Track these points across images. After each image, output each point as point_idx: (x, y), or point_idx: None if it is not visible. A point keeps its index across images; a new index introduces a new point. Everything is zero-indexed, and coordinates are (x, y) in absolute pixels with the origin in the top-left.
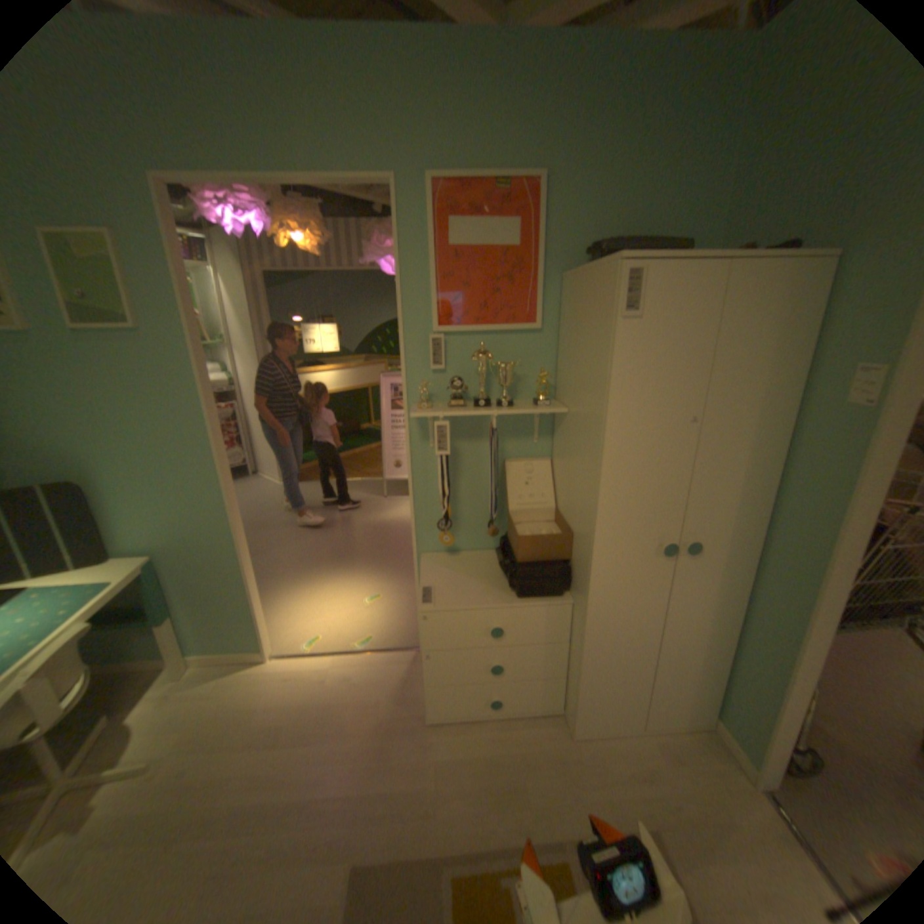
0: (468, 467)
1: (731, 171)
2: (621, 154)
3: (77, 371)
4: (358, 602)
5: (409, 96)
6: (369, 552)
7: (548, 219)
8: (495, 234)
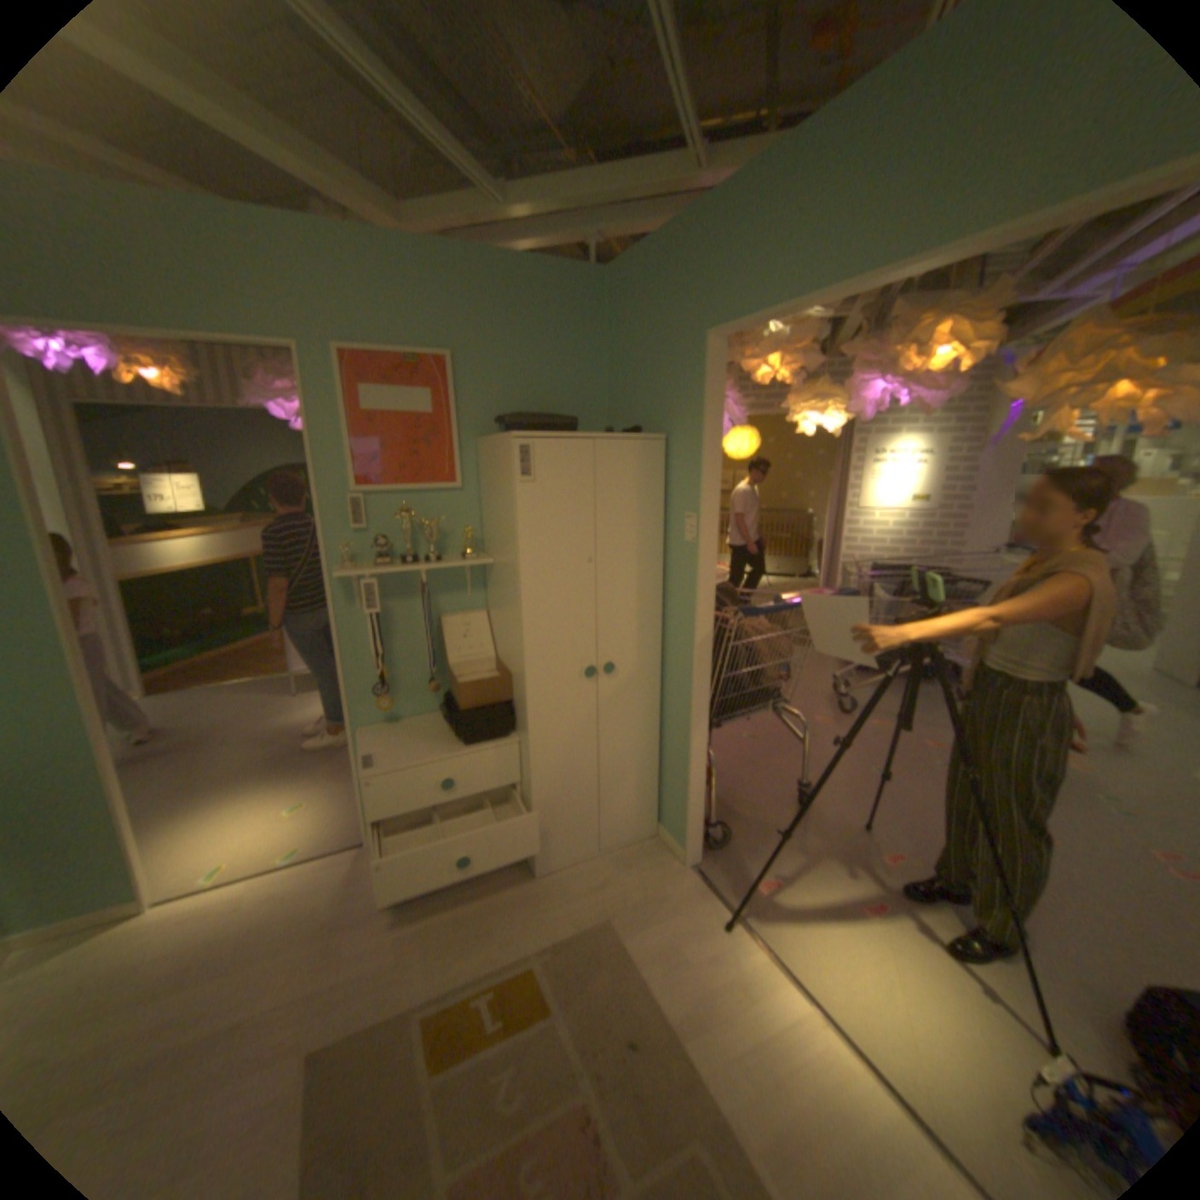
0: (403, 628)
1: (605, 364)
2: (515, 344)
3: None
4: (275, 818)
5: (309, 277)
6: (282, 762)
7: (458, 393)
8: (408, 403)
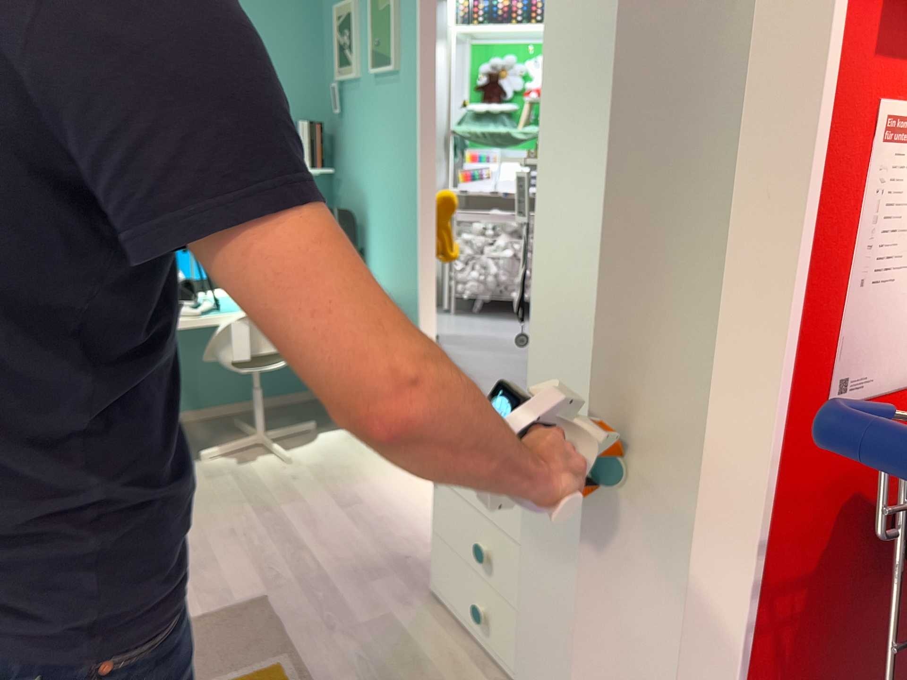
0: None
1: None
2: None
3: (373, 113)
4: None
5: None
6: None
7: None
8: None
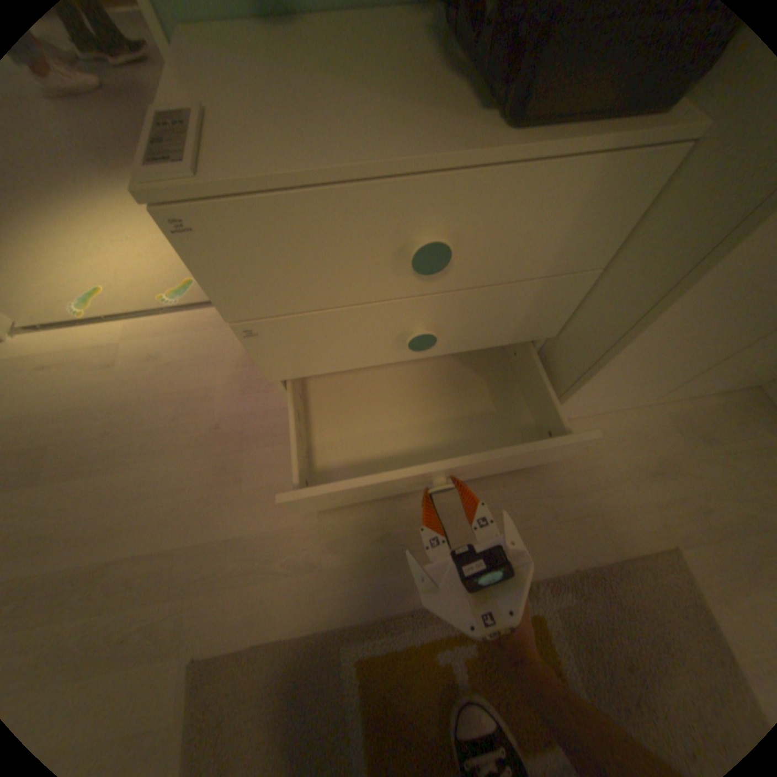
0: None
1: None
2: None
3: None
4: None
5: None
6: None
7: None
8: None
